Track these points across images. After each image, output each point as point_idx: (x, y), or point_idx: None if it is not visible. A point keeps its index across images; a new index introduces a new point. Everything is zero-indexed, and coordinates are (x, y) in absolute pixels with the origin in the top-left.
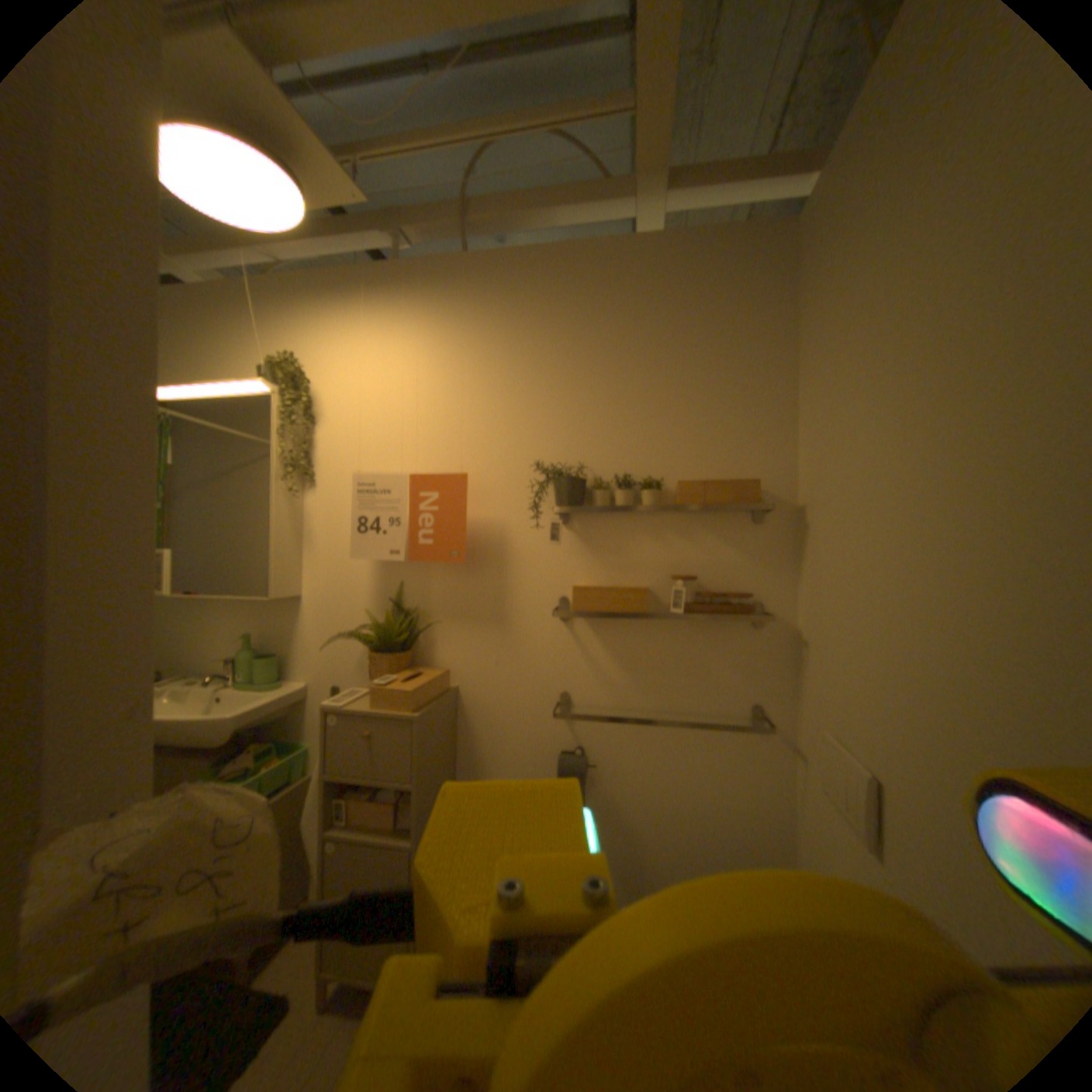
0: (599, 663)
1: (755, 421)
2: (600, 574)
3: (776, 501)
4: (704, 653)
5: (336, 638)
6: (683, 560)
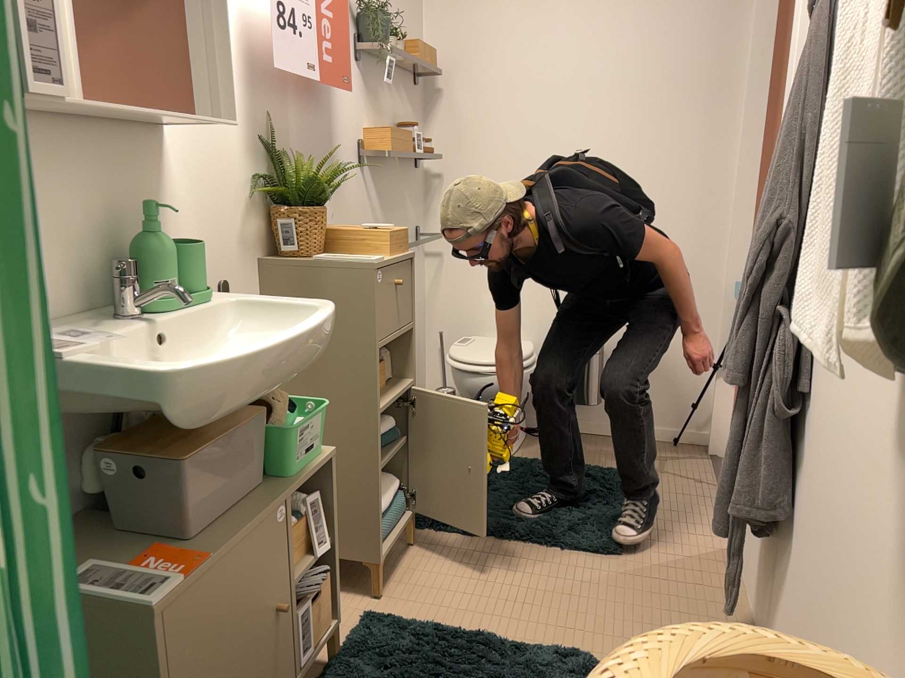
0: (375, 207)
1: (413, 5)
2: (373, 122)
3: (433, 75)
4: (404, 192)
5: (216, 205)
6: (397, 115)
